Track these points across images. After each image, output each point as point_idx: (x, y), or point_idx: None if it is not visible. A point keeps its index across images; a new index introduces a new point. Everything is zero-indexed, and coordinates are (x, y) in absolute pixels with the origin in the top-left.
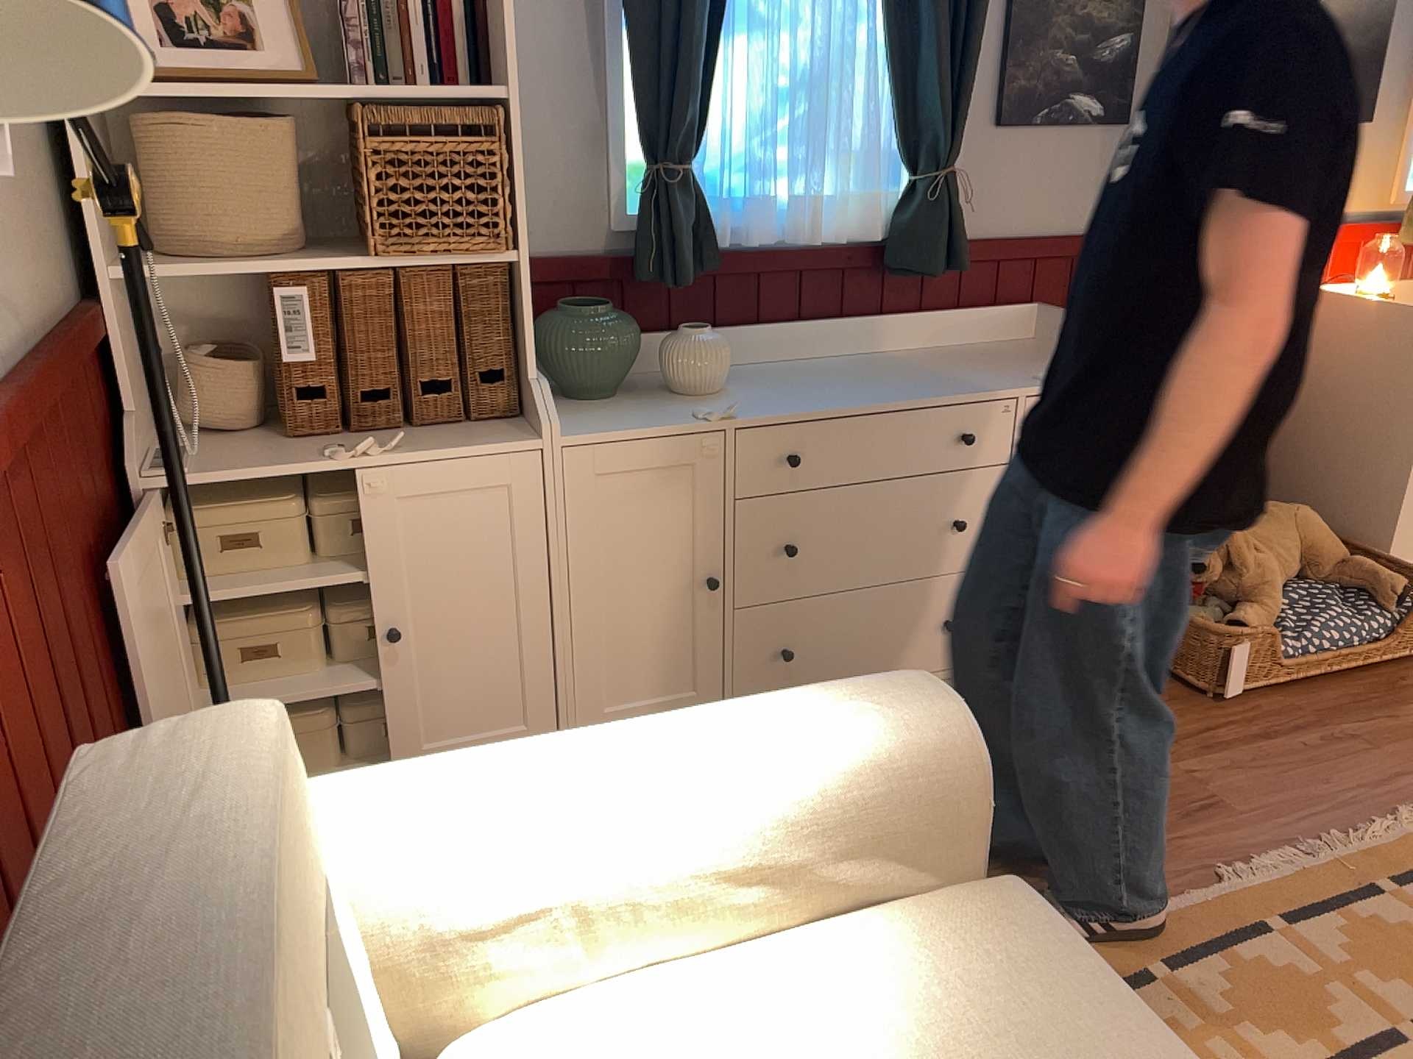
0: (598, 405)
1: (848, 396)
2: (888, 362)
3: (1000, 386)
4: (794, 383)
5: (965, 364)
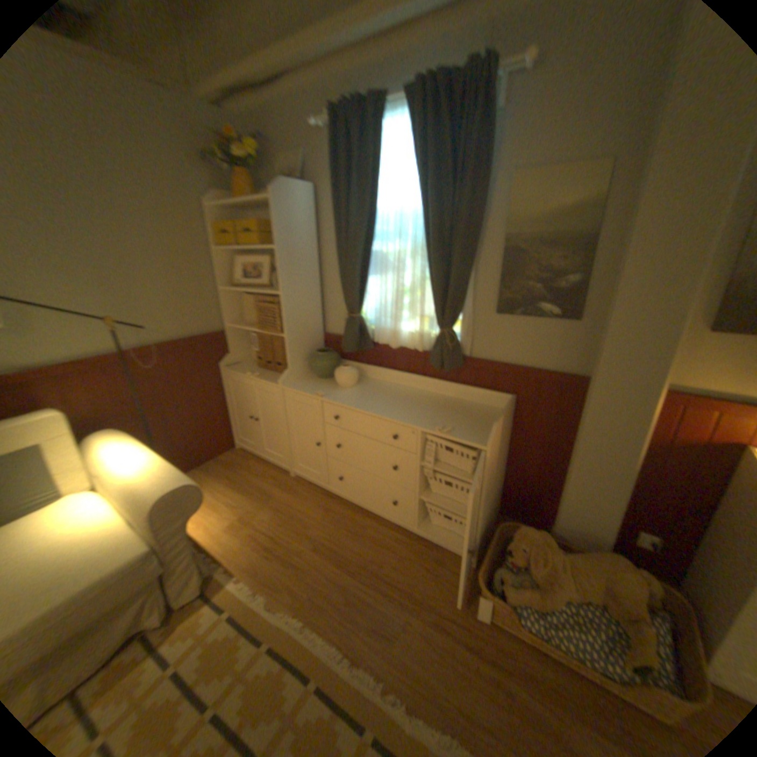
0: (315, 380)
1: (363, 404)
2: (420, 398)
3: (414, 423)
4: (370, 393)
5: (437, 409)
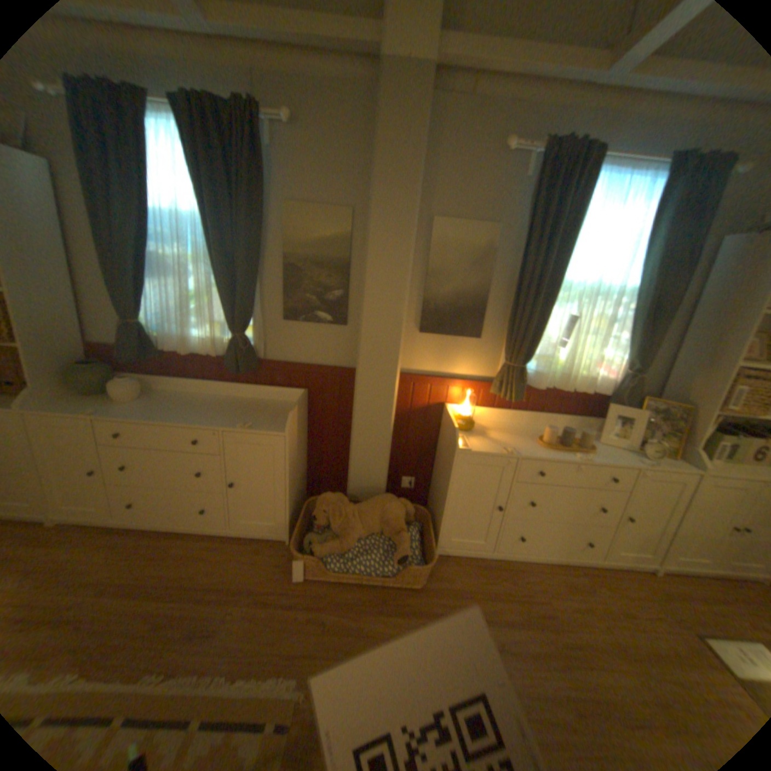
0: (77, 400)
1: (152, 417)
2: (219, 403)
3: (214, 425)
4: (159, 406)
5: (238, 411)
